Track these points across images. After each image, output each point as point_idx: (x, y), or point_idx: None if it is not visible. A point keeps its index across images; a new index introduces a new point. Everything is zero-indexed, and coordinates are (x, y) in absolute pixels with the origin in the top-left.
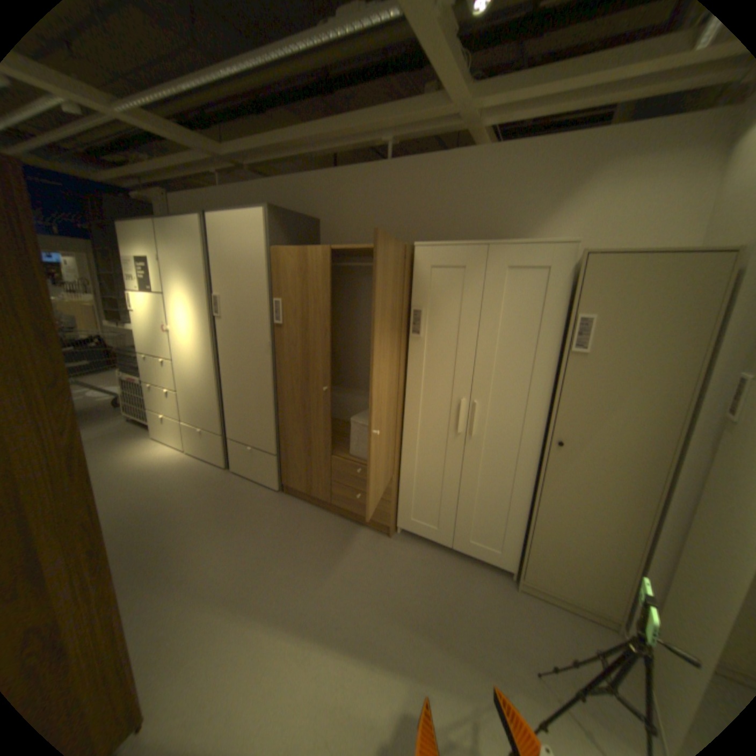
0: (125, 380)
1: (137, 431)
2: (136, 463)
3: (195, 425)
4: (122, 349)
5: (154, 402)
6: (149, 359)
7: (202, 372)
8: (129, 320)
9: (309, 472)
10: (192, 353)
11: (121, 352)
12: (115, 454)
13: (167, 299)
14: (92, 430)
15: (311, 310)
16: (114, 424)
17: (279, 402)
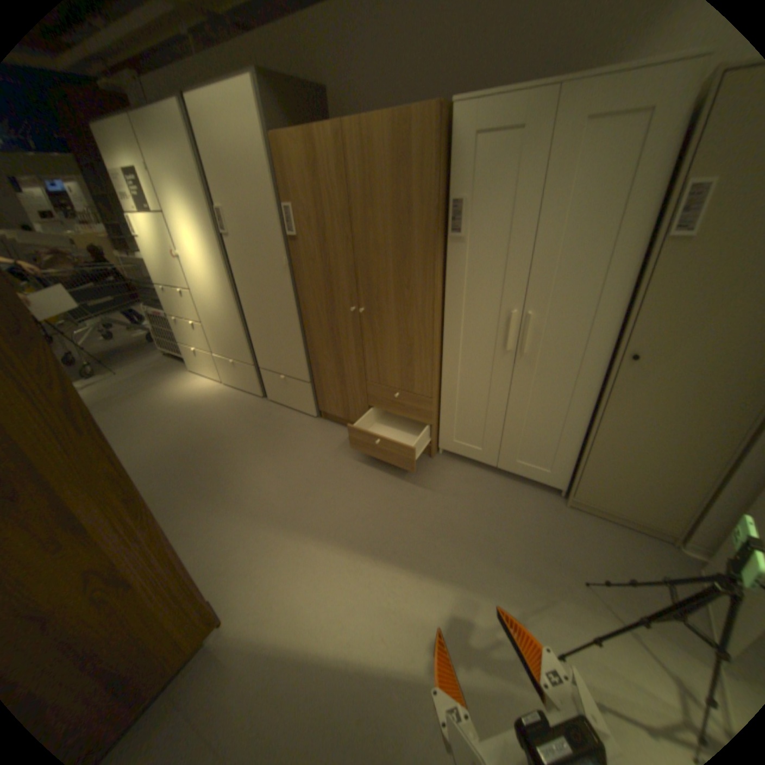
0: (150, 314)
1: (175, 365)
2: (178, 396)
3: (226, 357)
4: (139, 282)
5: (182, 335)
6: (166, 291)
7: (221, 300)
8: (136, 248)
9: (345, 398)
10: (207, 280)
11: (139, 285)
12: (158, 389)
13: (167, 218)
14: (133, 366)
15: (326, 214)
16: (152, 360)
17: (305, 328)
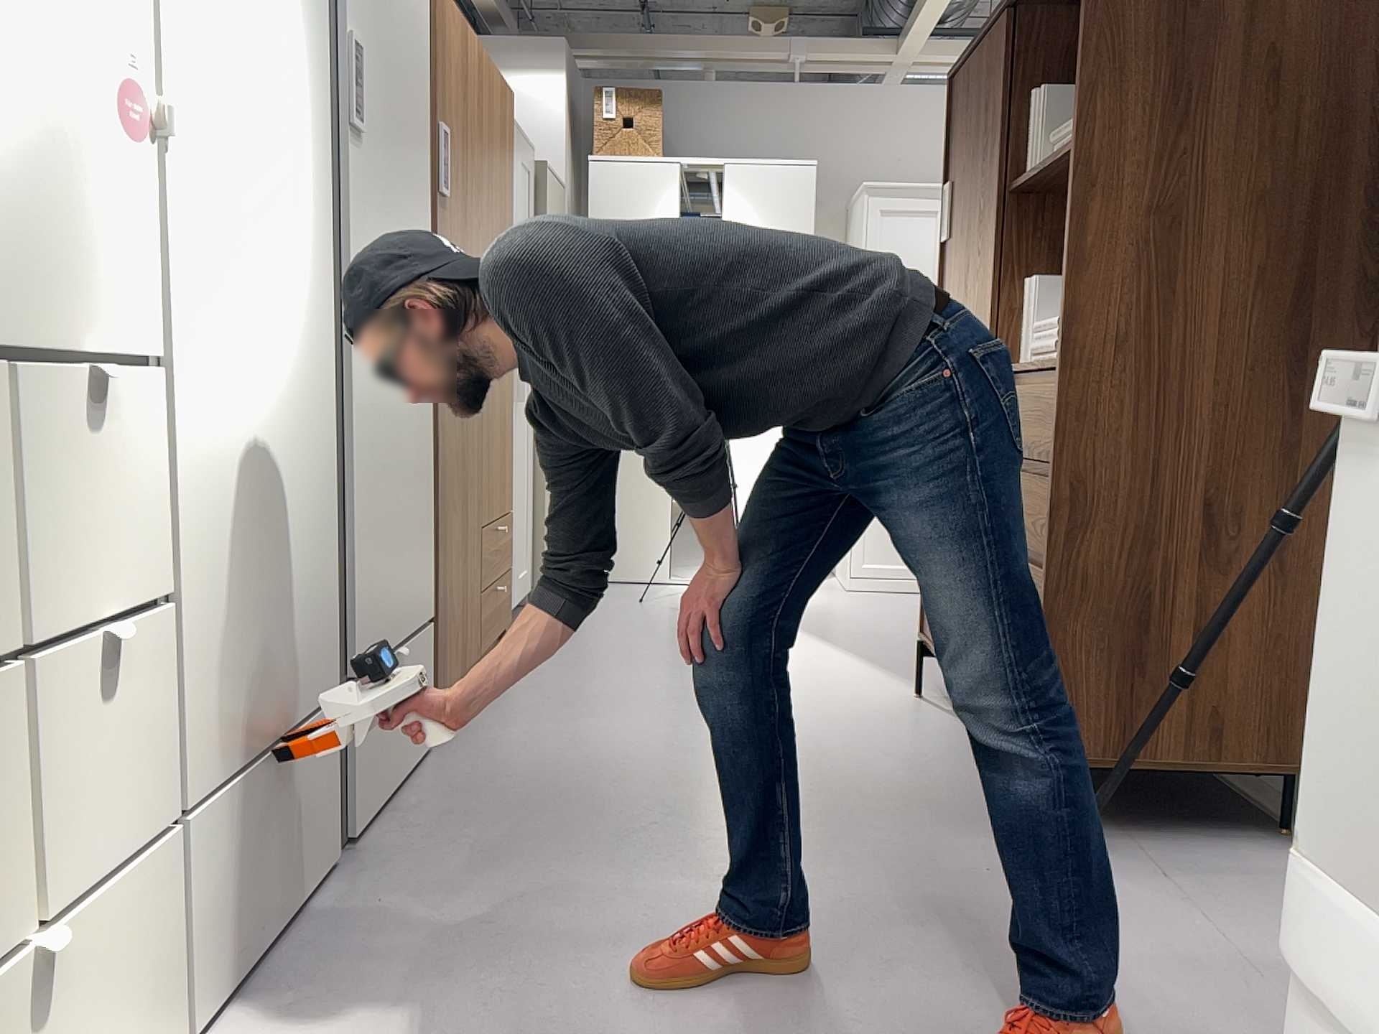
0: None
1: None
2: None
3: (245, 756)
4: None
5: None
6: None
7: (294, 392)
8: None
9: (463, 606)
10: (261, 292)
11: None
12: None
13: None
14: None
15: (469, 173)
16: None
17: (436, 433)
